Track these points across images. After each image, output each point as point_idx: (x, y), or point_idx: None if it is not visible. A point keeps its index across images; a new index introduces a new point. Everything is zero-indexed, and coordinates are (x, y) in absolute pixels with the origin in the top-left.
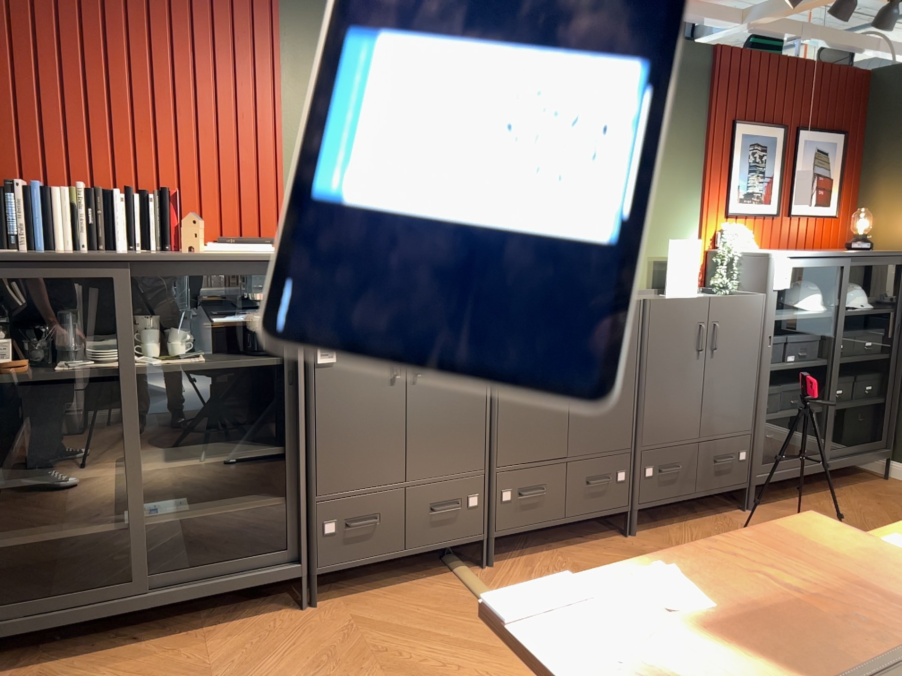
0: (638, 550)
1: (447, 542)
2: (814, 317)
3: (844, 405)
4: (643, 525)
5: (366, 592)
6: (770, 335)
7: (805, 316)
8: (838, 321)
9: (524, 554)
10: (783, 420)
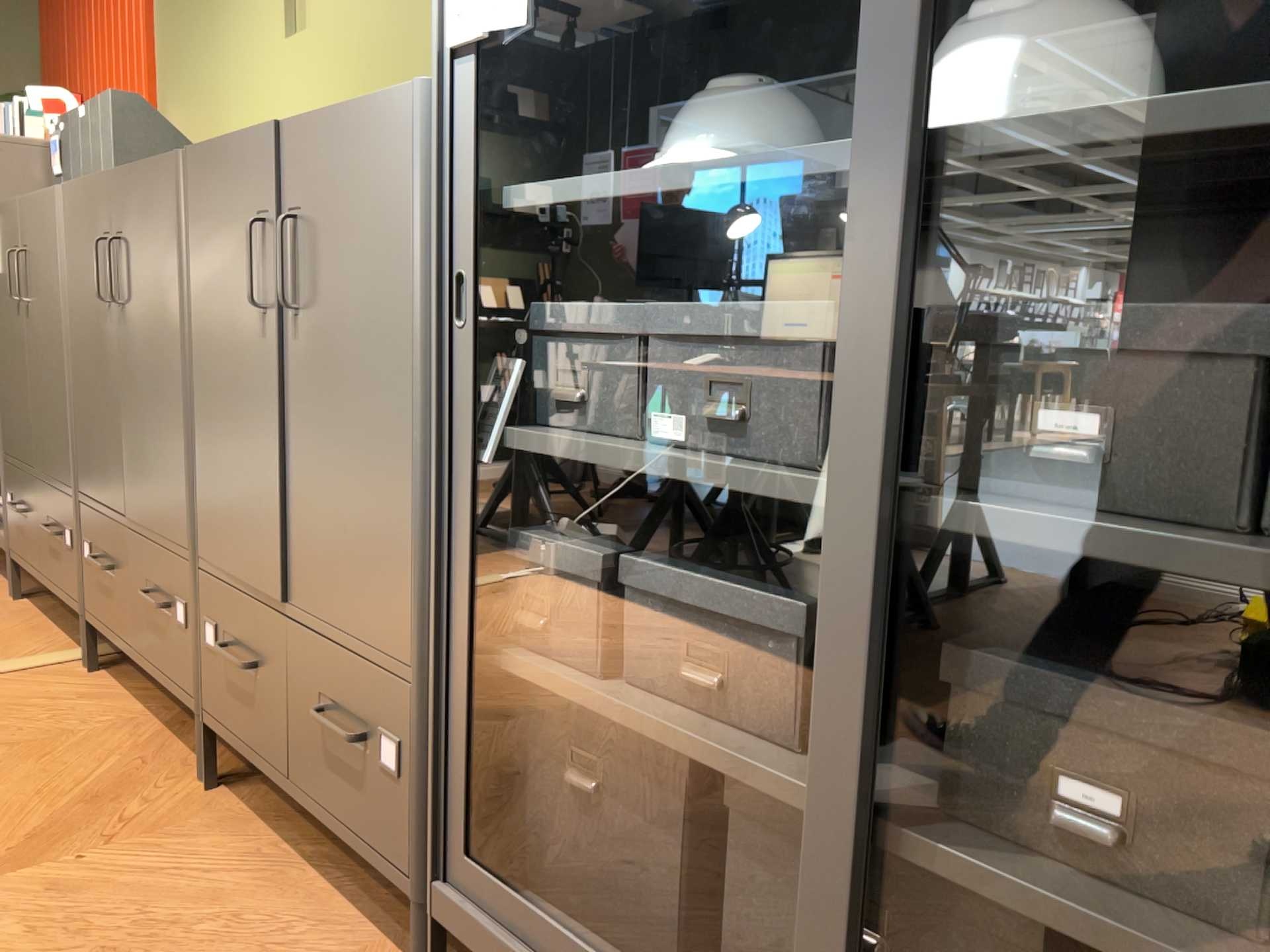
0: (120, 797)
1: (59, 588)
2: (753, 177)
3: (1078, 918)
4: (275, 804)
5: (42, 617)
6: (462, 268)
7: (687, 173)
8: (894, 187)
9: (133, 693)
10: (656, 755)
